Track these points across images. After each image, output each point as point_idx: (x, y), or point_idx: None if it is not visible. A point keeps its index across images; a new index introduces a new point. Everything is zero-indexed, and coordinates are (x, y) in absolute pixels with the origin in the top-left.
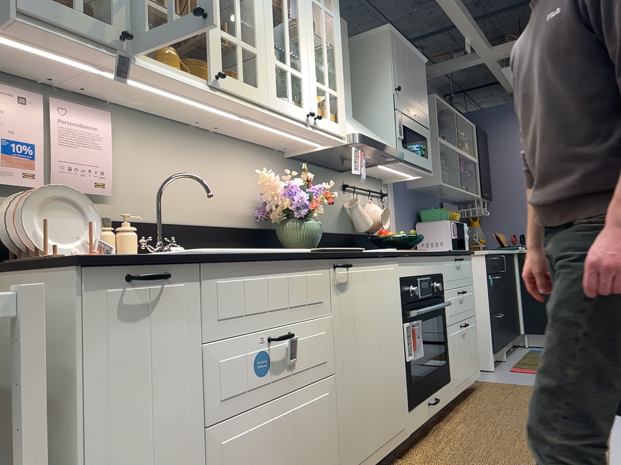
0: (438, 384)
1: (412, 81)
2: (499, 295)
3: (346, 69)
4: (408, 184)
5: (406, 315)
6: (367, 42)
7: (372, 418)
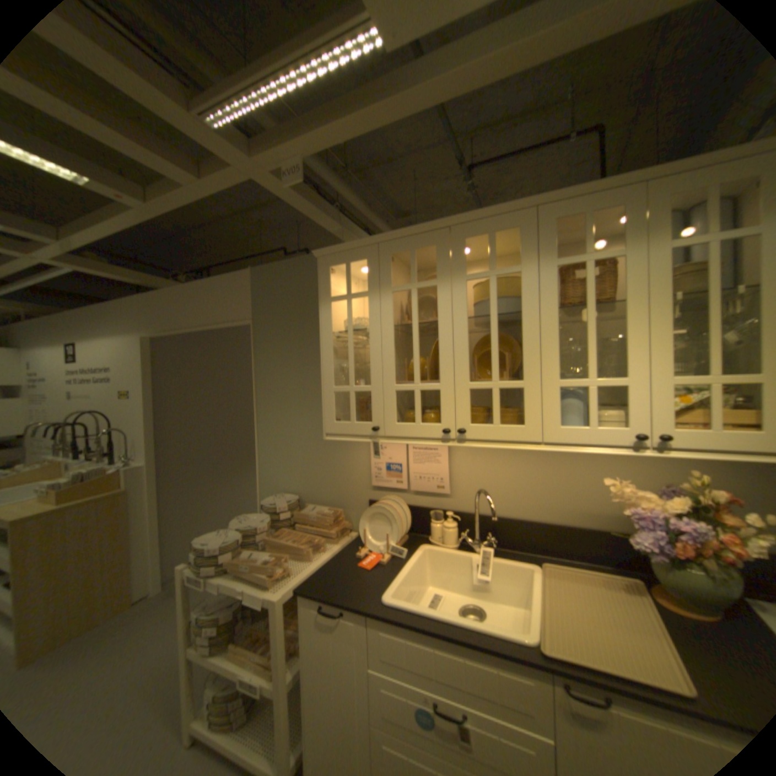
0: None
1: None
2: None
3: None
4: None
5: None
6: None
7: None
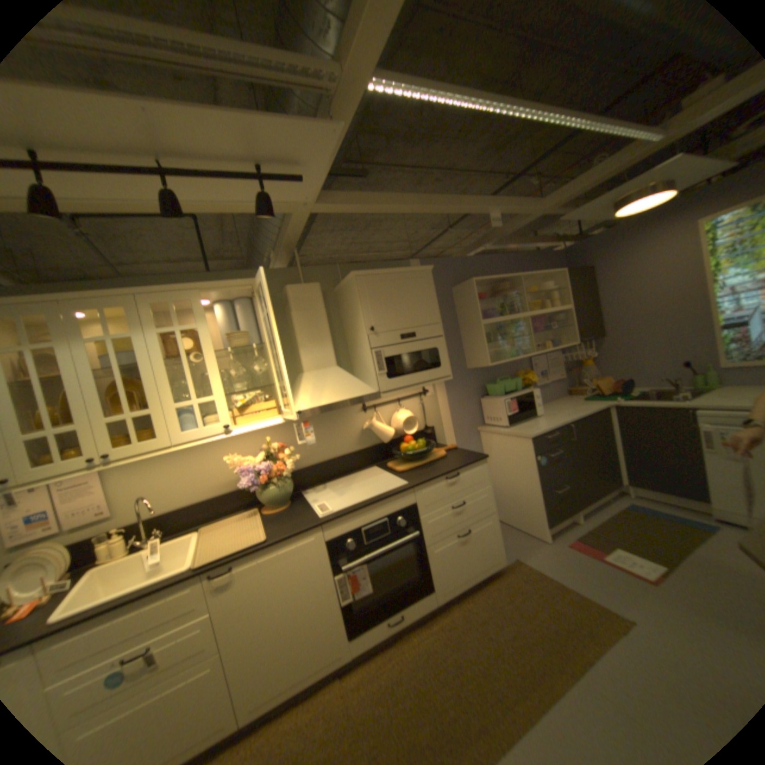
0: (406, 605)
1: (402, 304)
2: (561, 469)
3: (320, 327)
4: (467, 364)
5: (338, 569)
6: (348, 287)
7: (282, 668)
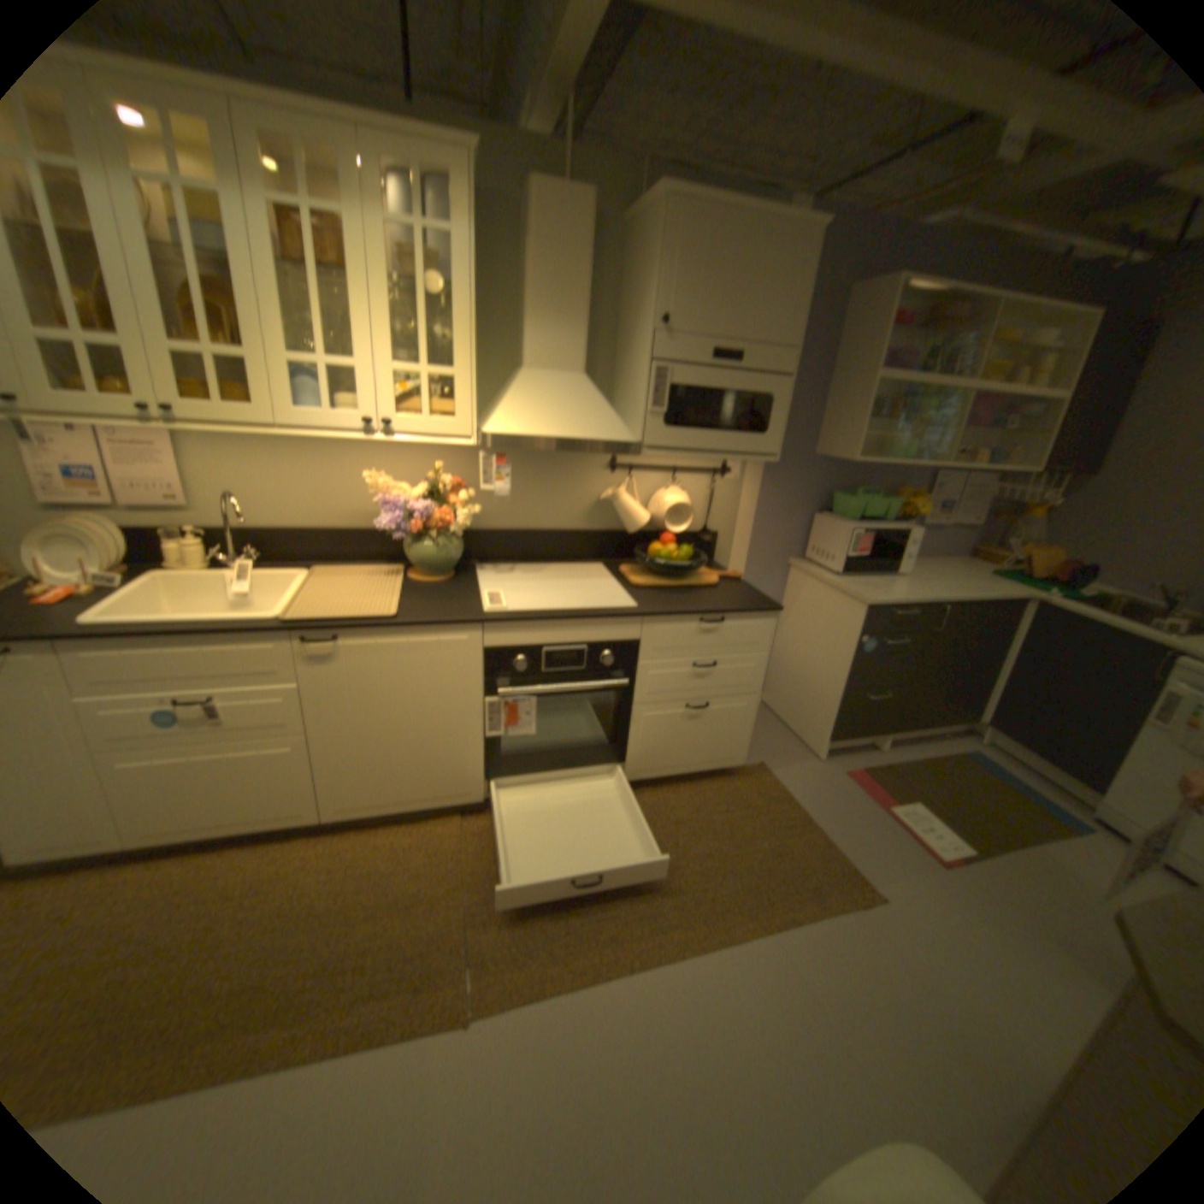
0: (579, 765)
1: (740, 287)
2: (893, 667)
3: (574, 289)
4: (817, 446)
5: (493, 690)
6: (648, 216)
7: (388, 780)
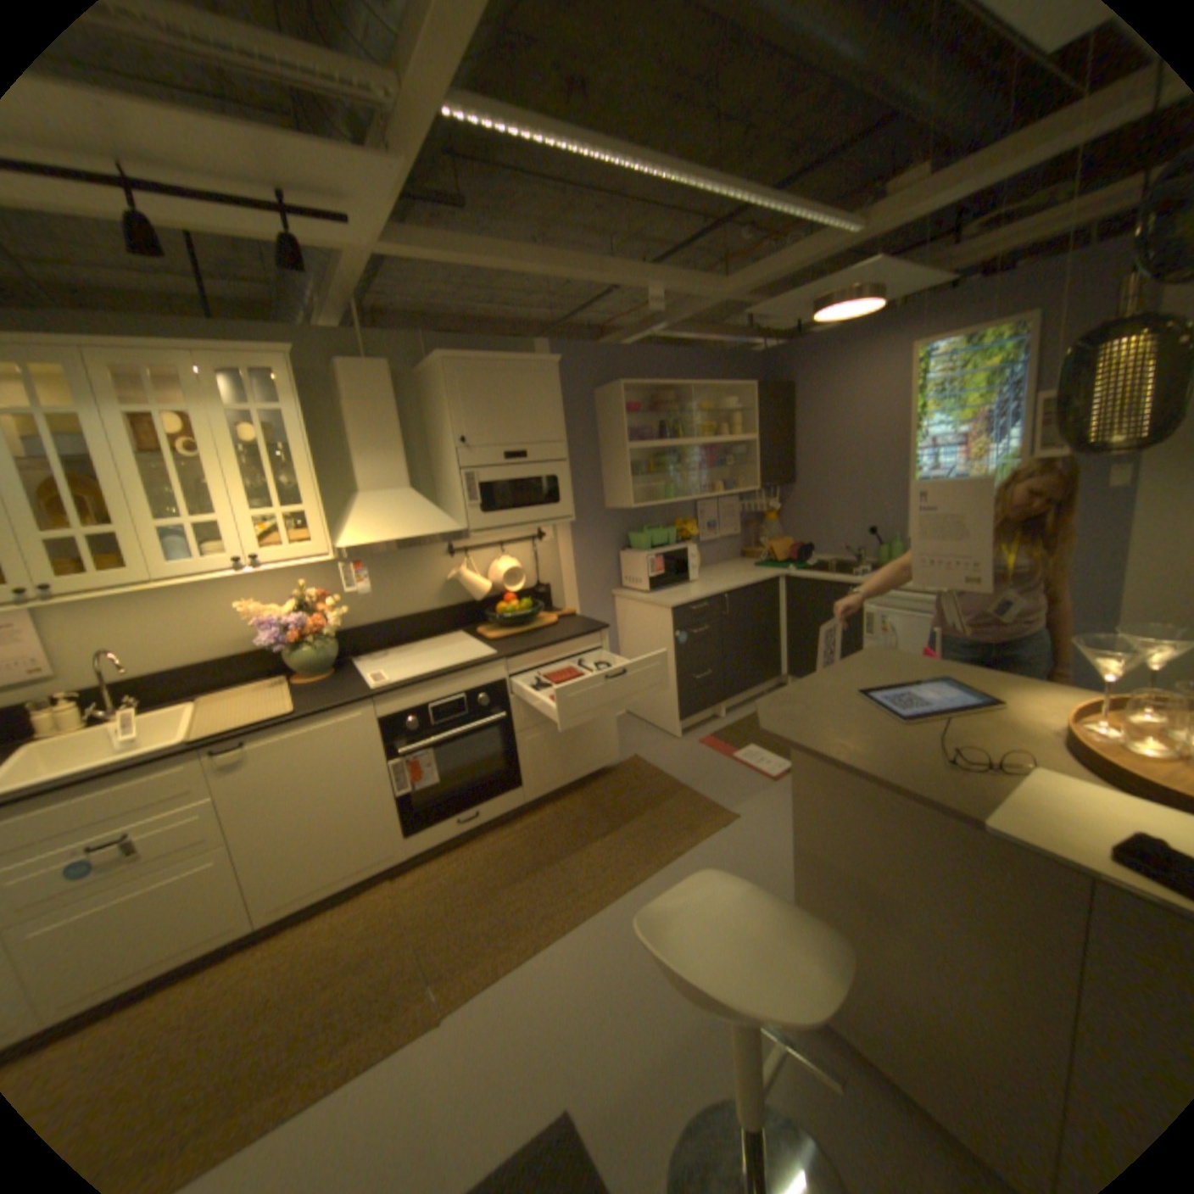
0: (484, 798)
1: (511, 408)
2: (704, 649)
3: (387, 428)
4: (605, 502)
5: (394, 752)
6: (432, 371)
7: (313, 863)
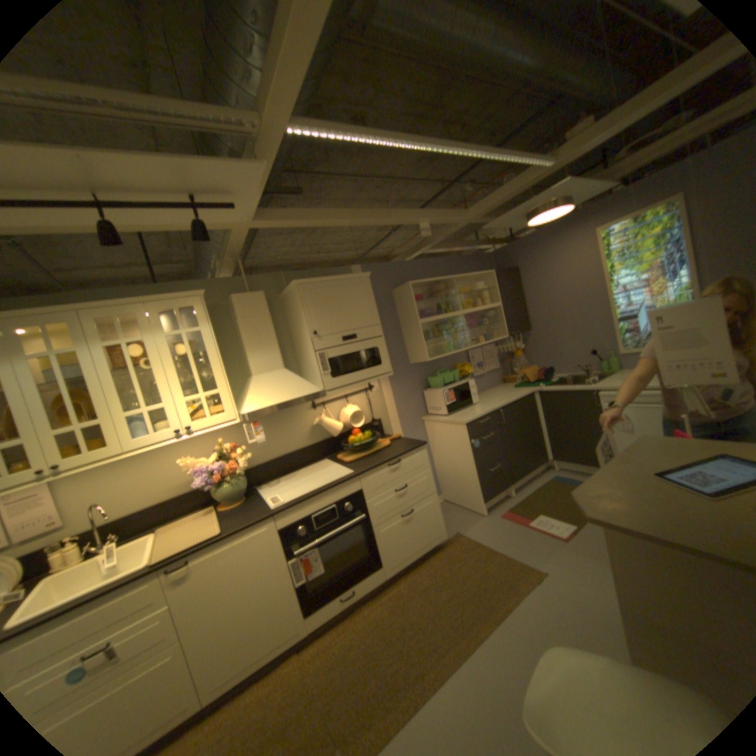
0: (357, 580)
1: (343, 308)
2: (493, 449)
3: (266, 332)
4: (409, 360)
5: (291, 554)
6: (291, 294)
7: (241, 647)
